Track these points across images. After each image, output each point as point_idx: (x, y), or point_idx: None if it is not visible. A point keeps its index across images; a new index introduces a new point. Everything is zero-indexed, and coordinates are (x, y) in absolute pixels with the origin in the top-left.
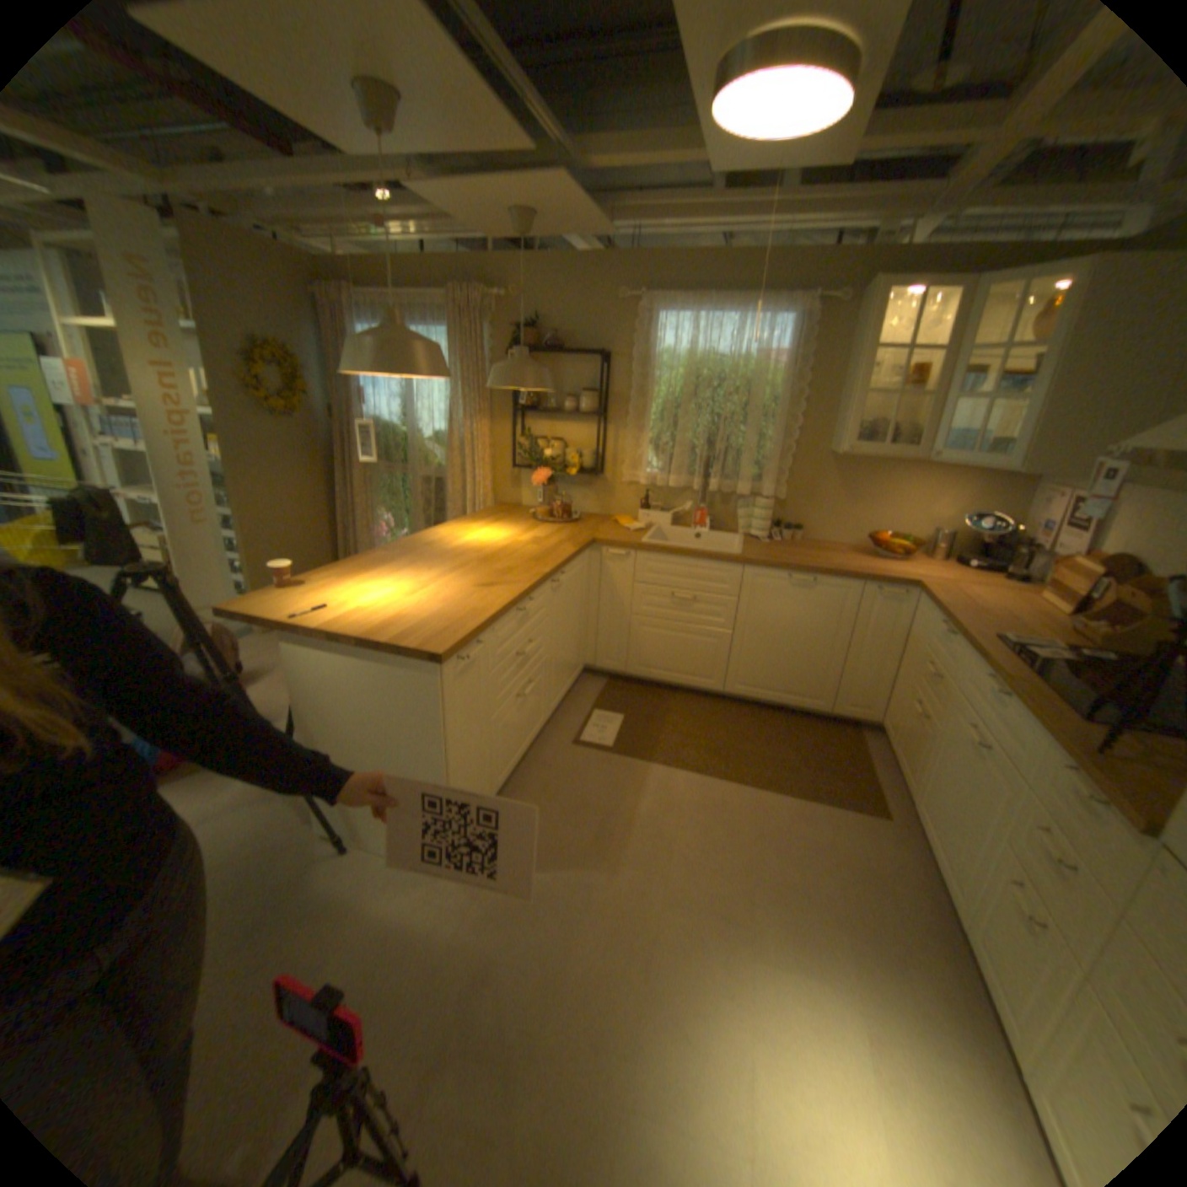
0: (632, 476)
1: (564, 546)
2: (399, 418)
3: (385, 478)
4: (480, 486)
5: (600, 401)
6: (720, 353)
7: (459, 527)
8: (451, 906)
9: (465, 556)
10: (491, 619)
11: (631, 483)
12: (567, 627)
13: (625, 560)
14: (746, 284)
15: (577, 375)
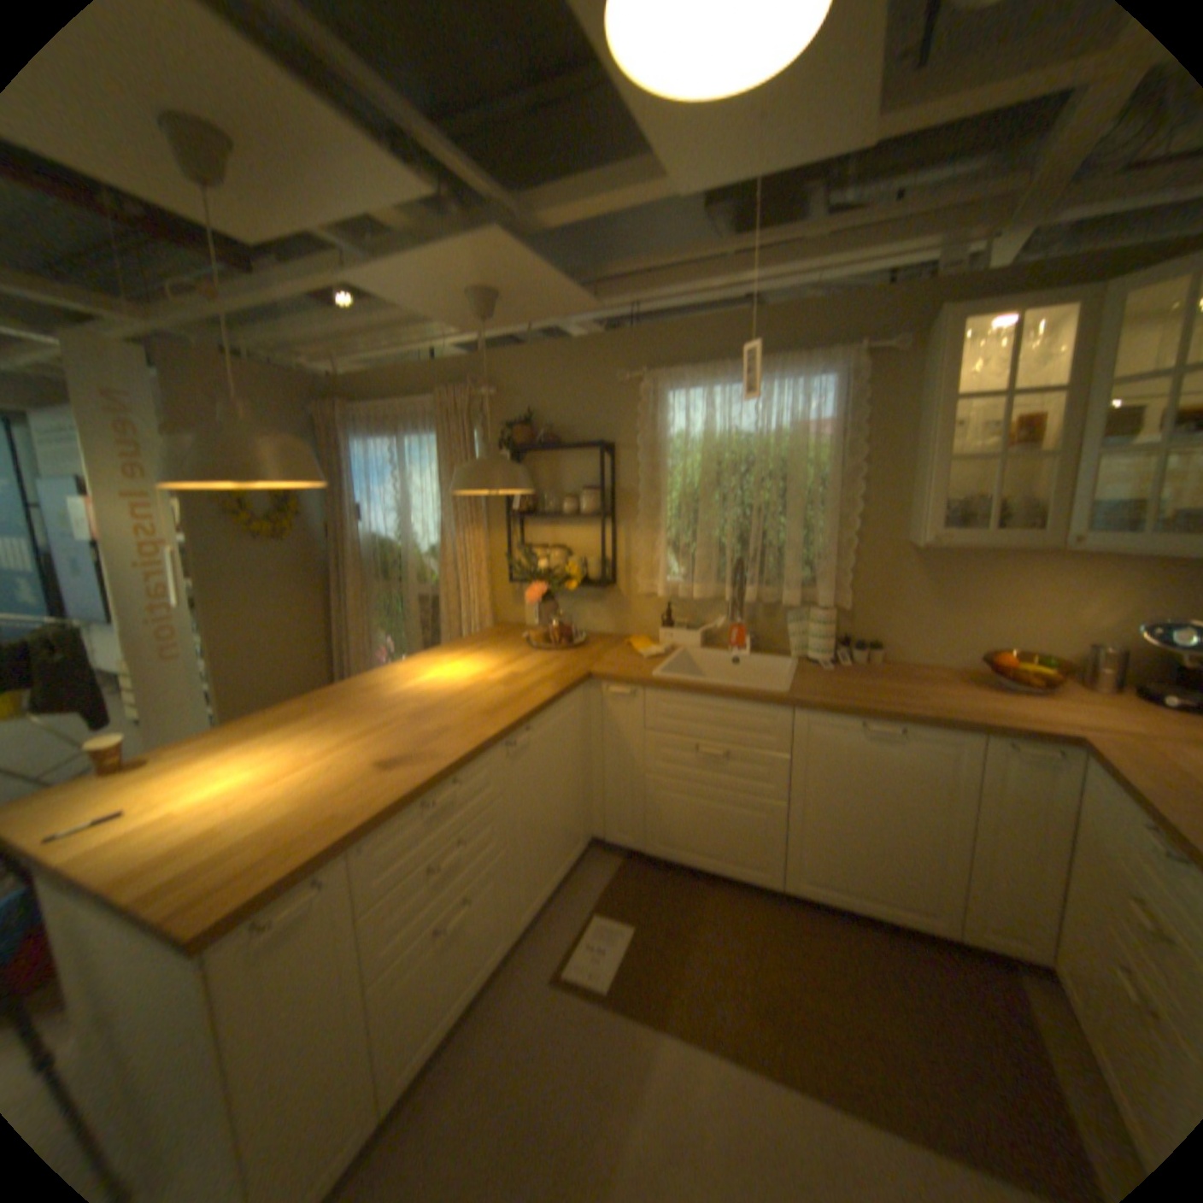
0: (650, 586)
1: (543, 687)
2: (397, 535)
3: (384, 600)
4: (475, 606)
5: (602, 500)
6: (745, 432)
7: (428, 662)
8: None
9: (401, 709)
10: (347, 841)
11: (650, 595)
12: (547, 801)
13: (632, 701)
14: (770, 347)
15: (579, 473)
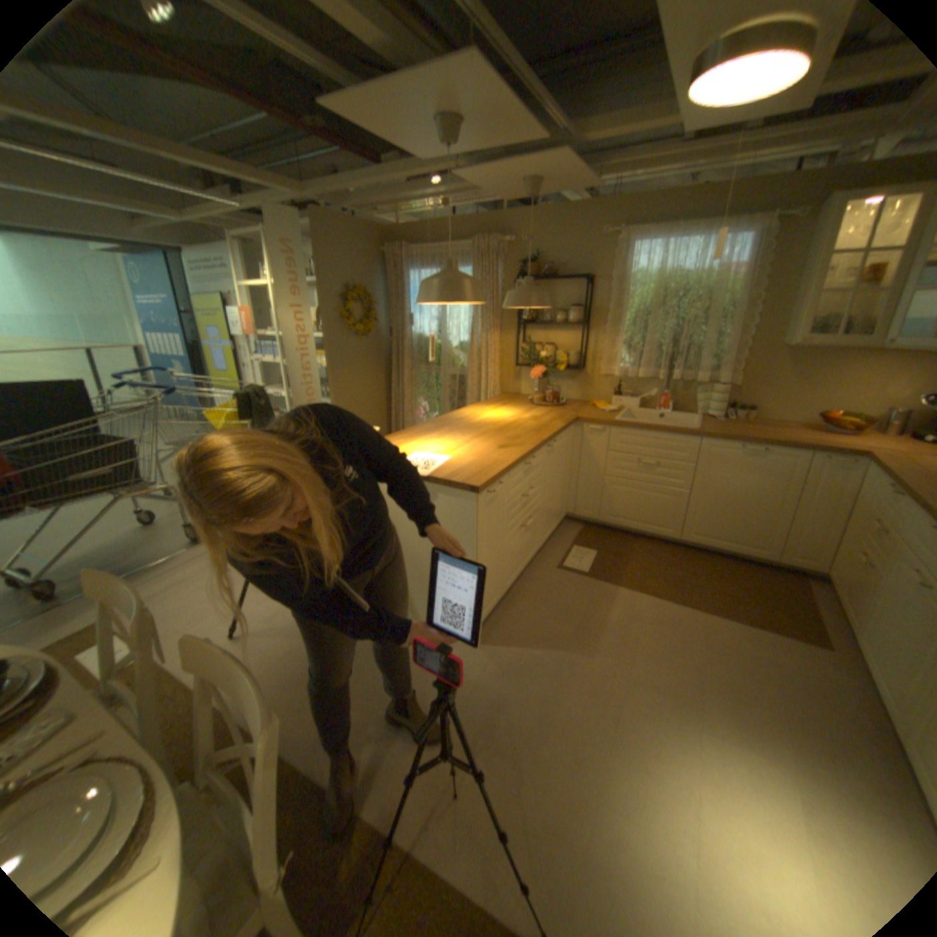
0: (608, 369)
1: (555, 421)
2: (435, 333)
3: (424, 376)
4: (491, 380)
5: (584, 313)
6: (685, 269)
7: (478, 409)
8: (475, 661)
9: (485, 427)
10: (508, 467)
11: (607, 375)
12: (555, 482)
13: (601, 433)
14: (710, 211)
15: (567, 294)
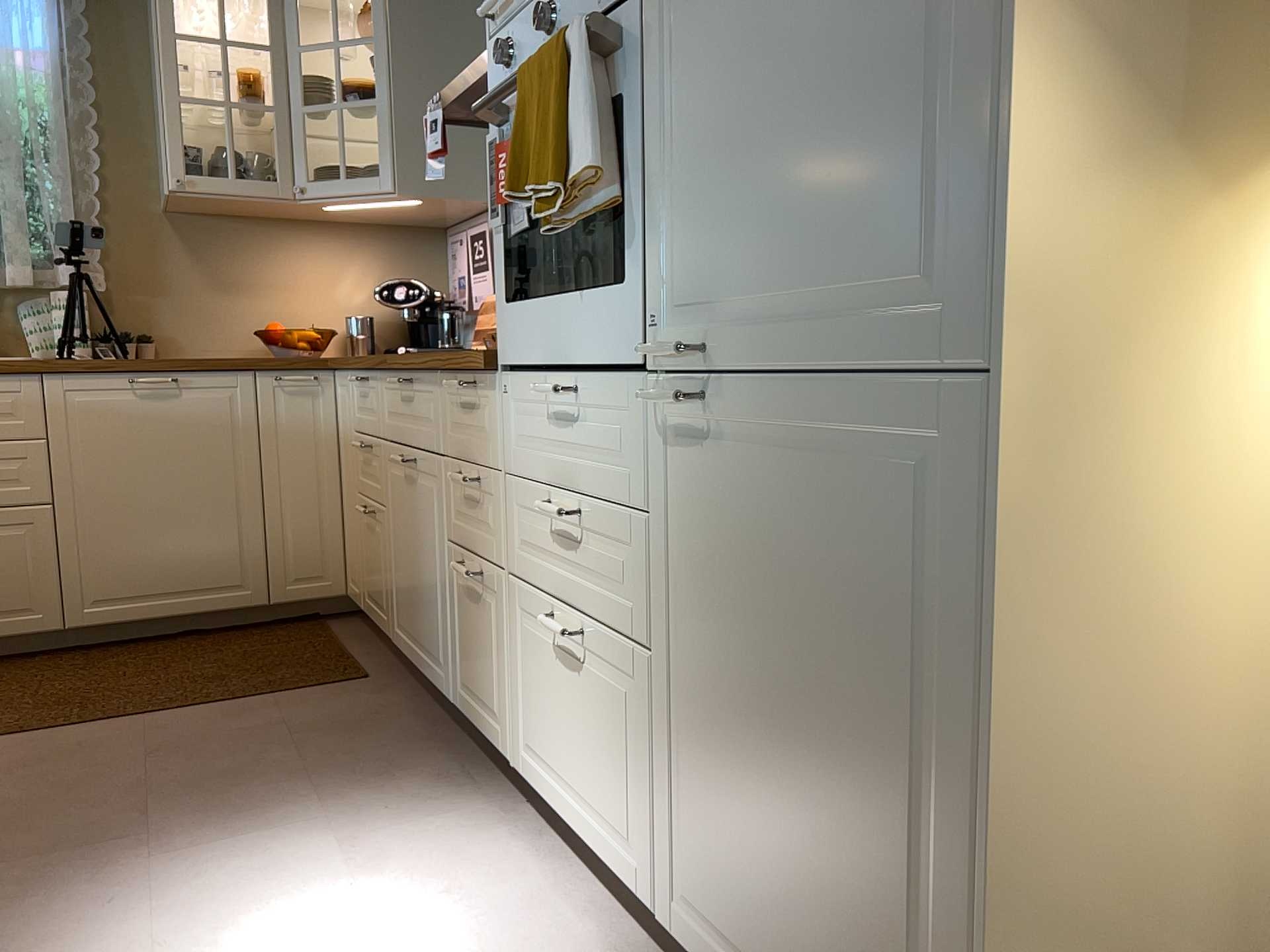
0: None
1: None
2: None
3: None
4: None
5: None
6: None
7: None
8: None
9: None
10: None
11: None
12: None
13: None
14: None
15: None
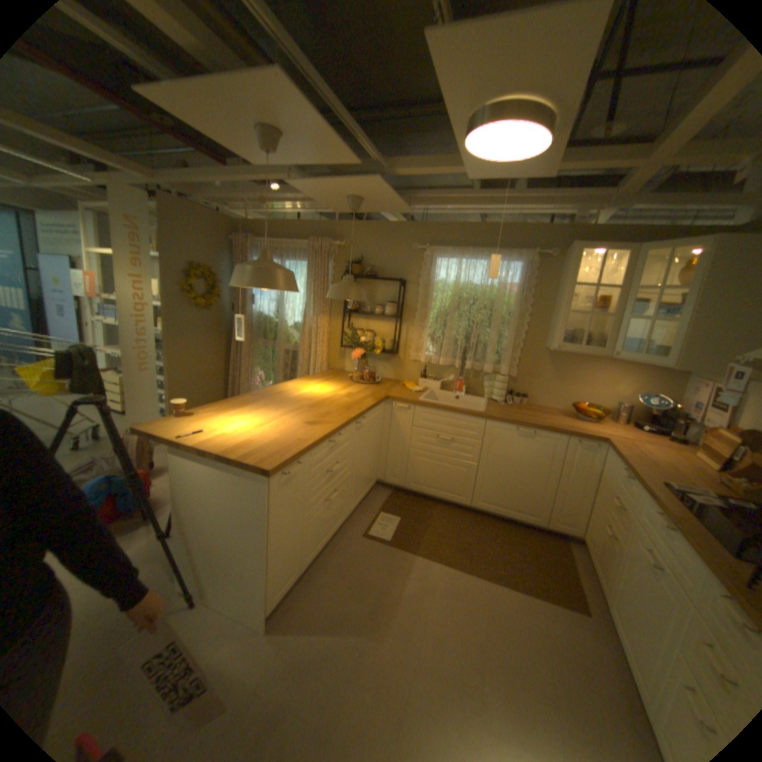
0: (416, 356)
1: (367, 399)
2: (274, 313)
3: (262, 349)
4: (319, 357)
5: (397, 309)
6: (474, 283)
7: (302, 382)
8: (260, 658)
9: (301, 402)
10: (309, 447)
11: (415, 360)
12: (365, 453)
13: (407, 411)
14: (492, 243)
15: (385, 292)
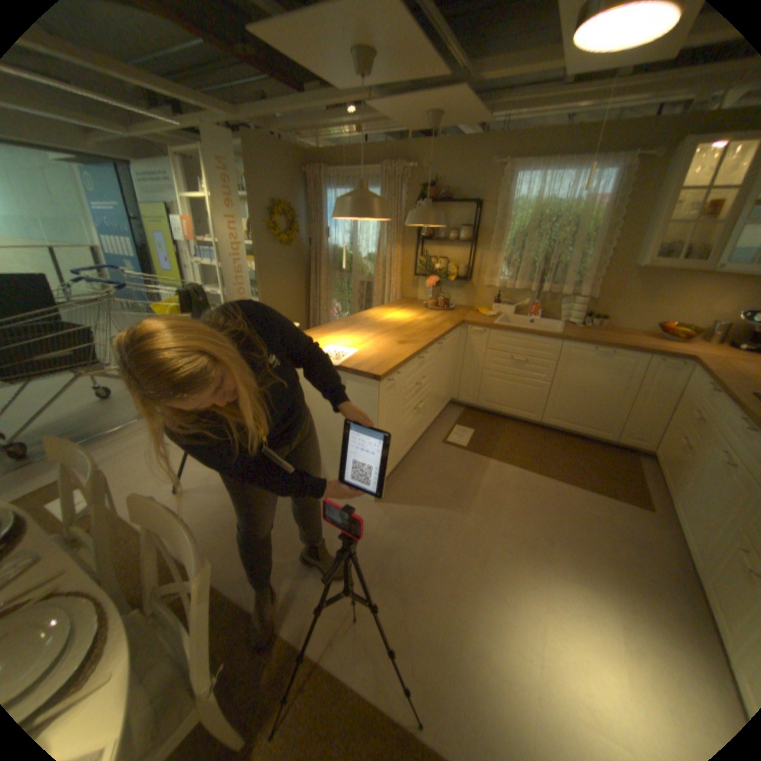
0: (490, 281)
1: (445, 323)
2: (348, 245)
3: (337, 282)
4: (393, 287)
5: (473, 232)
6: (559, 198)
7: (381, 310)
8: (373, 515)
9: (387, 326)
10: (405, 360)
11: (489, 286)
12: (443, 373)
13: (482, 334)
14: (583, 149)
15: (459, 216)
